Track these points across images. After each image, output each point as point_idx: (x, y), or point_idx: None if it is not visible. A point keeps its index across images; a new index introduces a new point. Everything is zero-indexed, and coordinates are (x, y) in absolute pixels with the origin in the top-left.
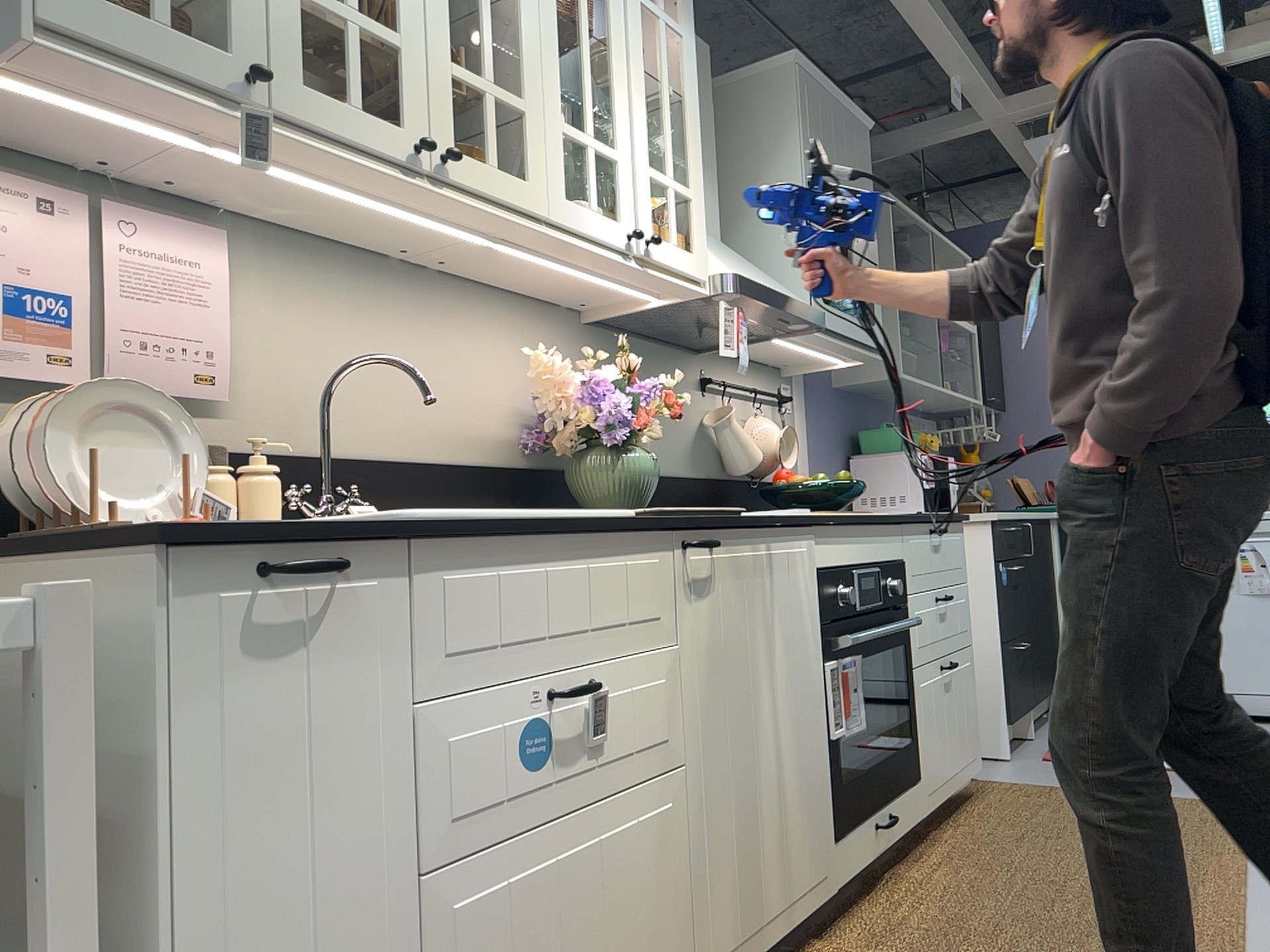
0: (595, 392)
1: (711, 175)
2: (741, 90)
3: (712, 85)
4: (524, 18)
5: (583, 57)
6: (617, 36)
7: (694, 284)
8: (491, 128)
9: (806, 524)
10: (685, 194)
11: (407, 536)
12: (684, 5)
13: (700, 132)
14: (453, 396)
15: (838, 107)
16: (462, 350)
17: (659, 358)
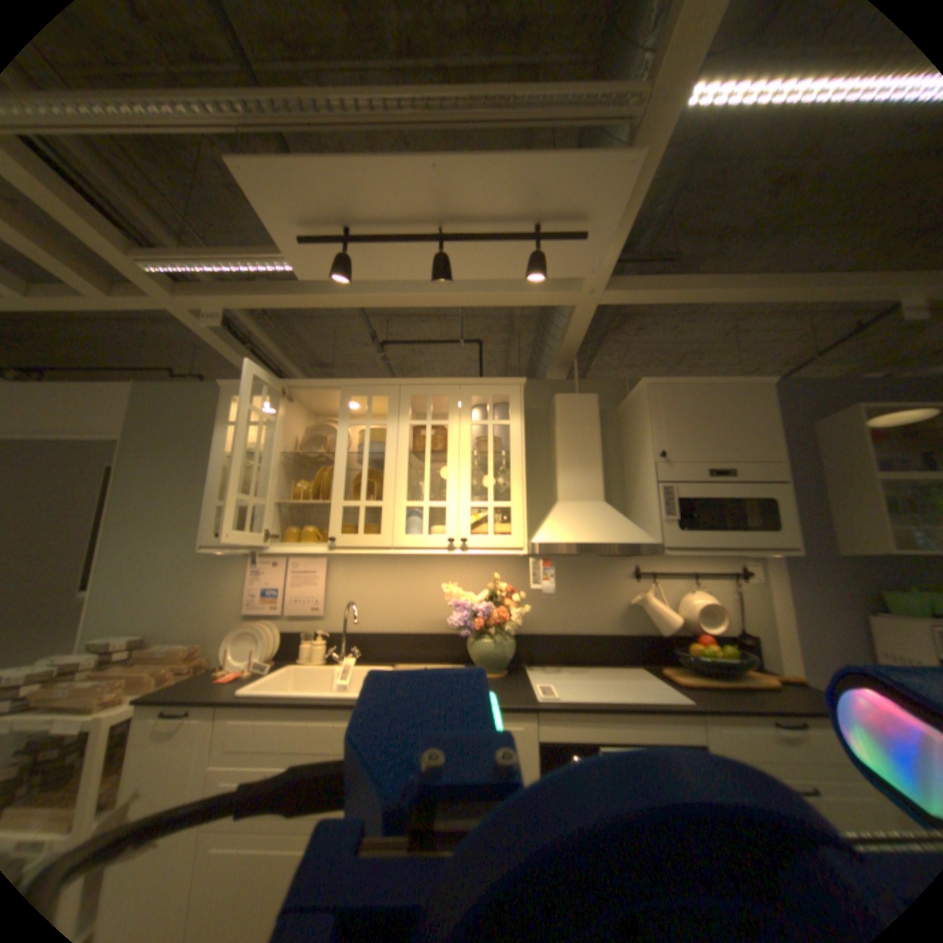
0: (464, 608)
1: (590, 466)
2: (632, 402)
3: (599, 412)
4: (386, 467)
5: (425, 467)
6: (451, 447)
7: (511, 551)
8: (361, 520)
9: (518, 713)
10: (503, 505)
11: (213, 708)
12: (511, 407)
13: (523, 467)
14: (428, 603)
15: (711, 387)
16: (434, 582)
17: (586, 565)
